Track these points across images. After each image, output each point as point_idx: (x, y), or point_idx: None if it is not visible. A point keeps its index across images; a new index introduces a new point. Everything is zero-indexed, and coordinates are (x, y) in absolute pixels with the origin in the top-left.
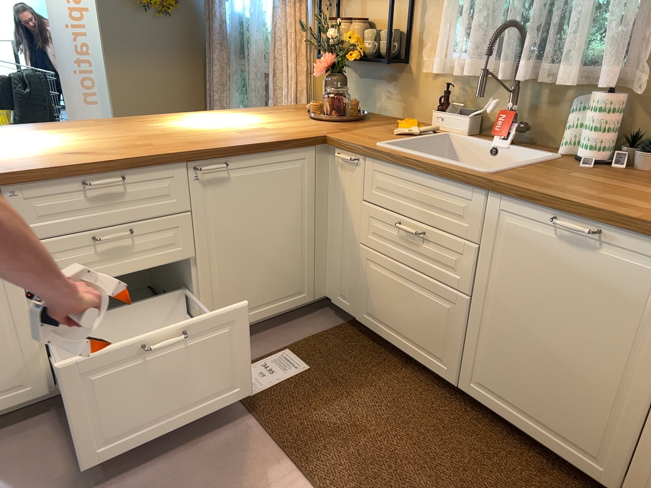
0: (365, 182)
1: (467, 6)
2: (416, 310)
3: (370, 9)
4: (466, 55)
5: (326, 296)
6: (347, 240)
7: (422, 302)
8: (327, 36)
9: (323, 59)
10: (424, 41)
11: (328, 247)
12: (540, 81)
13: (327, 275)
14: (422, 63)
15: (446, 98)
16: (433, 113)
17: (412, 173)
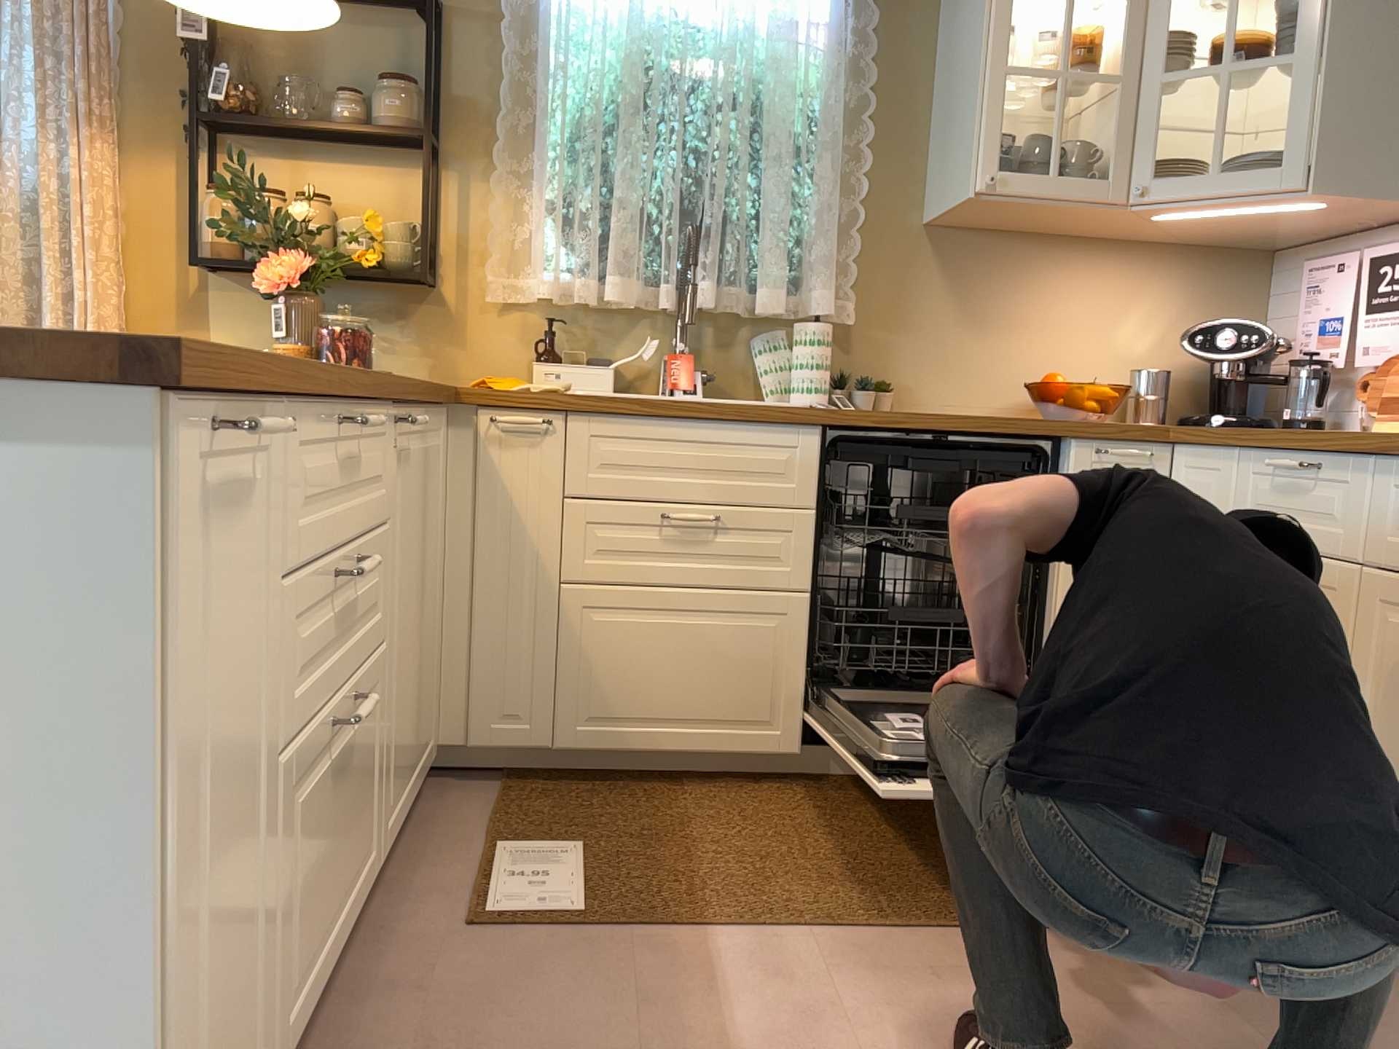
0: (567, 462)
1: (590, 196)
2: (709, 660)
3: (325, 182)
4: (591, 270)
5: (443, 744)
6: (518, 590)
7: (721, 640)
8: (278, 217)
9: (278, 261)
10: (474, 248)
11: (447, 629)
12: (729, 307)
13: (445, 692)
14: (474, 284)
15: (551, 341)
16: (539, 364)
17: (682, 425)
